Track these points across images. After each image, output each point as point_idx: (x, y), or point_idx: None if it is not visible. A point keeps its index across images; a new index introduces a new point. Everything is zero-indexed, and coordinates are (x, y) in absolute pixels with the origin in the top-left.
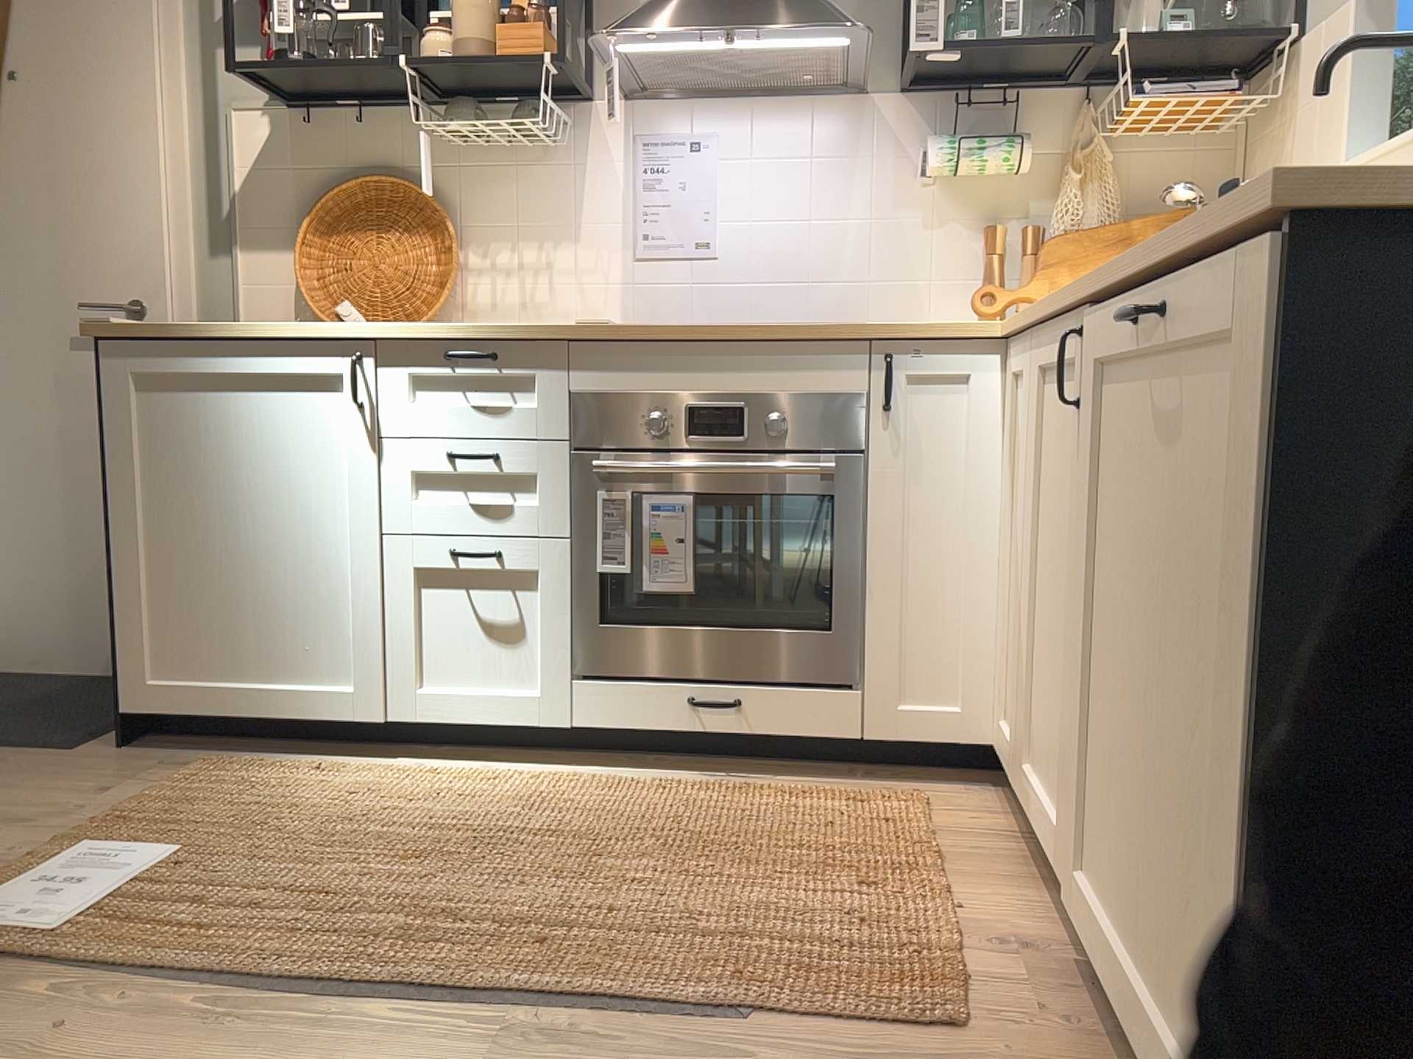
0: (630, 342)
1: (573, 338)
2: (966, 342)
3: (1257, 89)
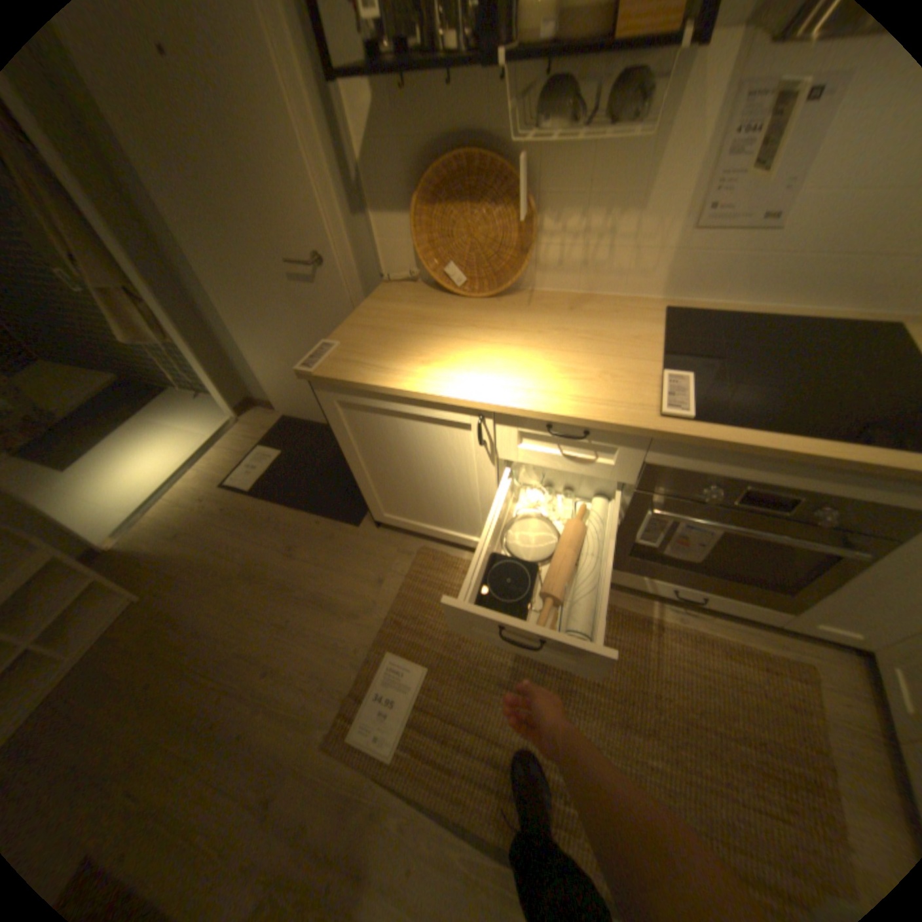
0: (713, 445)
1: (660, 436)
2: None
3: None
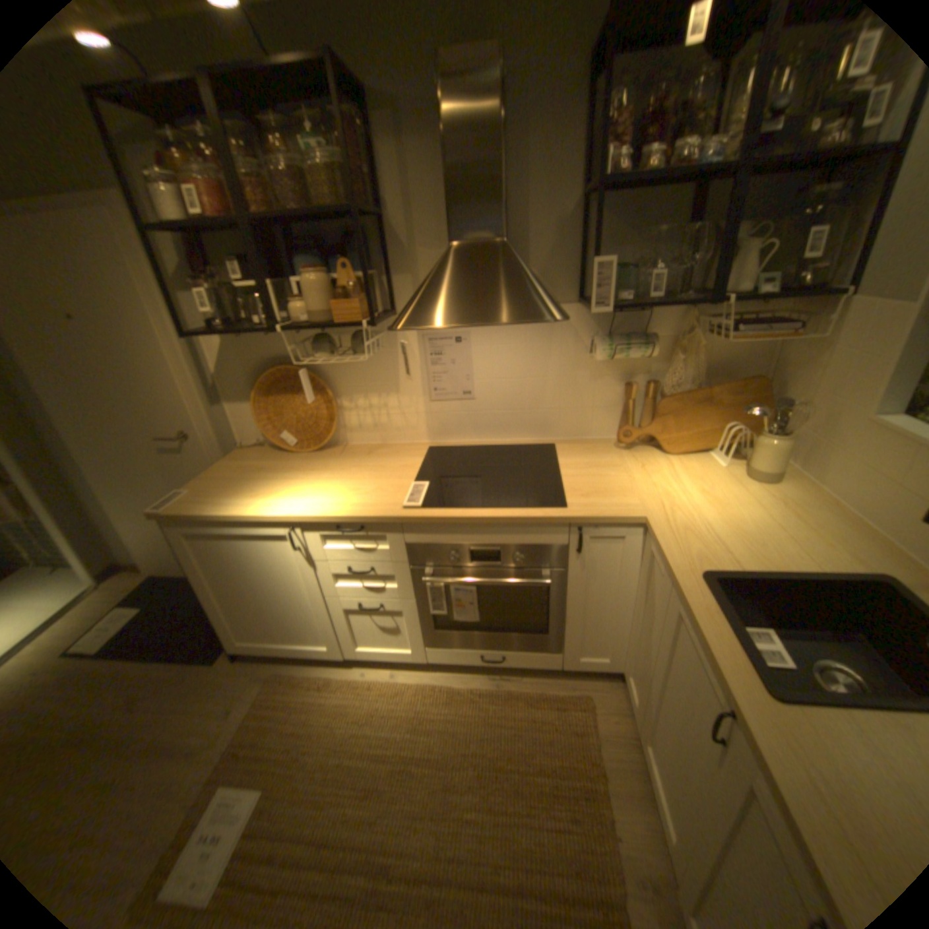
0: (434, 523)
1: (403, 522)
2: (622, 523)
3: (809, 301)
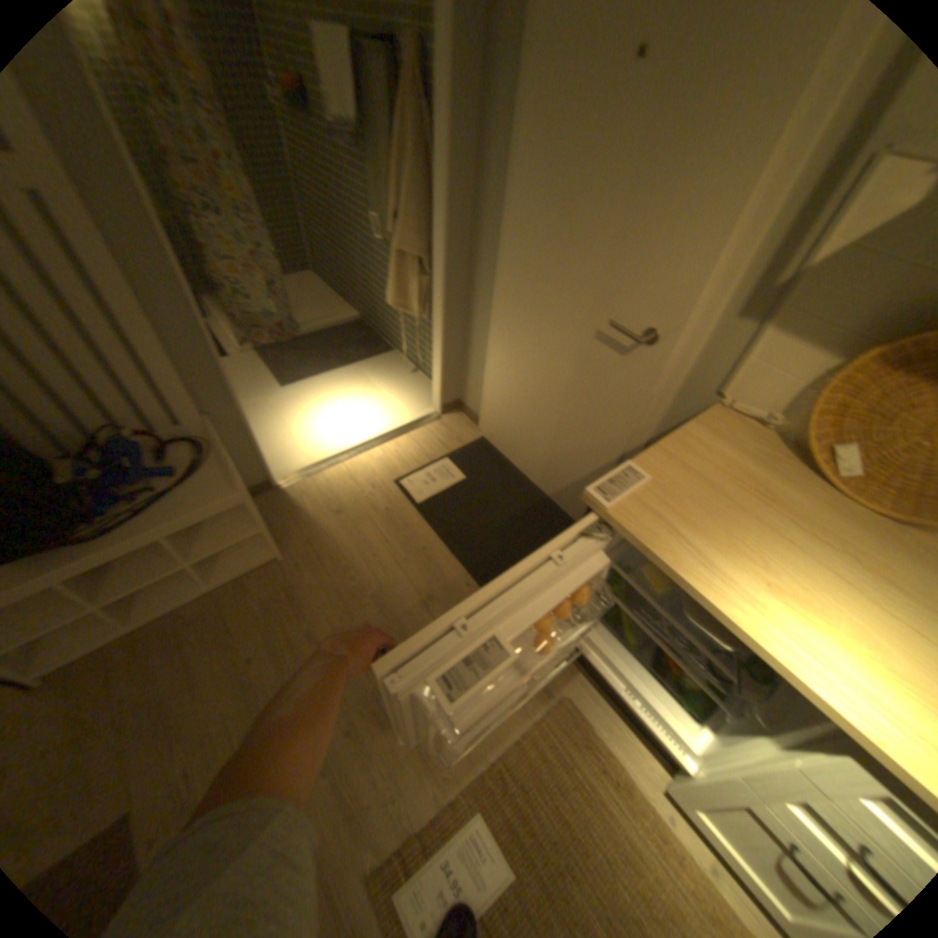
0: None
1: None
2: None
3: None
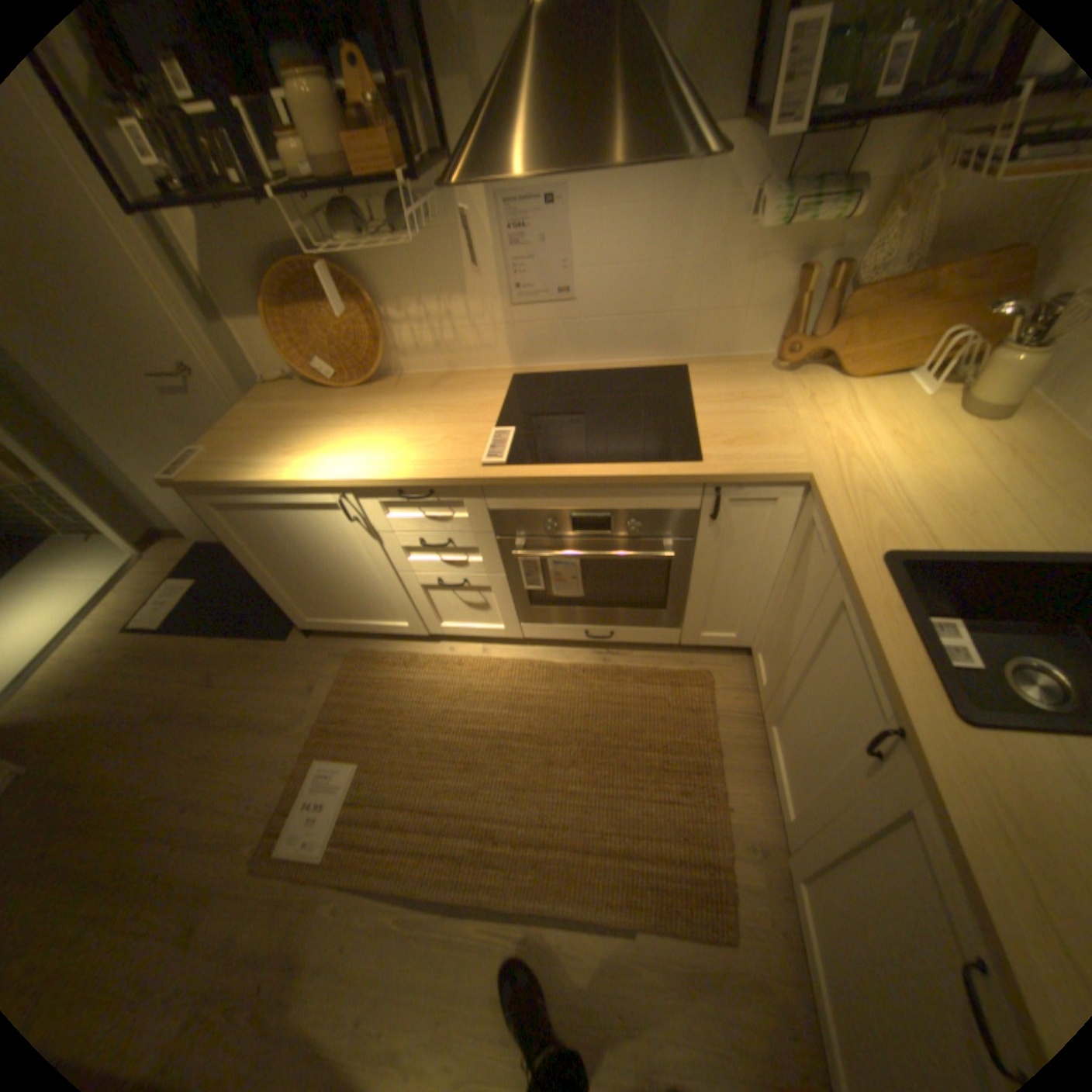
0: (523, 483)
1: (483, 483)
2: (777, 481)
3: None
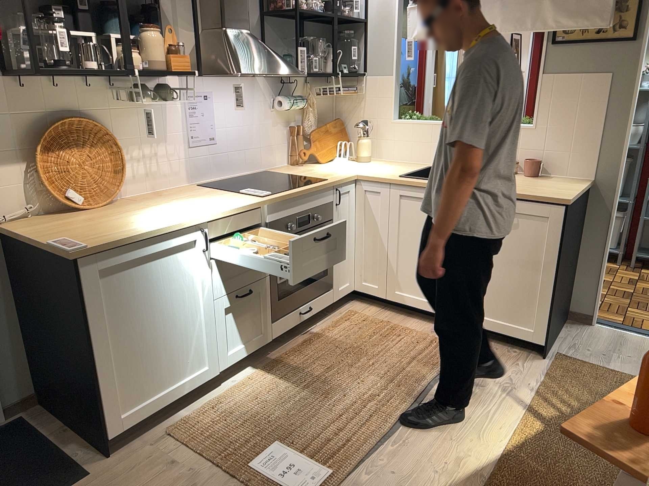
0: (283, 200)
1: (269, 203)
2: (350, 181)
3: (345, 82)
